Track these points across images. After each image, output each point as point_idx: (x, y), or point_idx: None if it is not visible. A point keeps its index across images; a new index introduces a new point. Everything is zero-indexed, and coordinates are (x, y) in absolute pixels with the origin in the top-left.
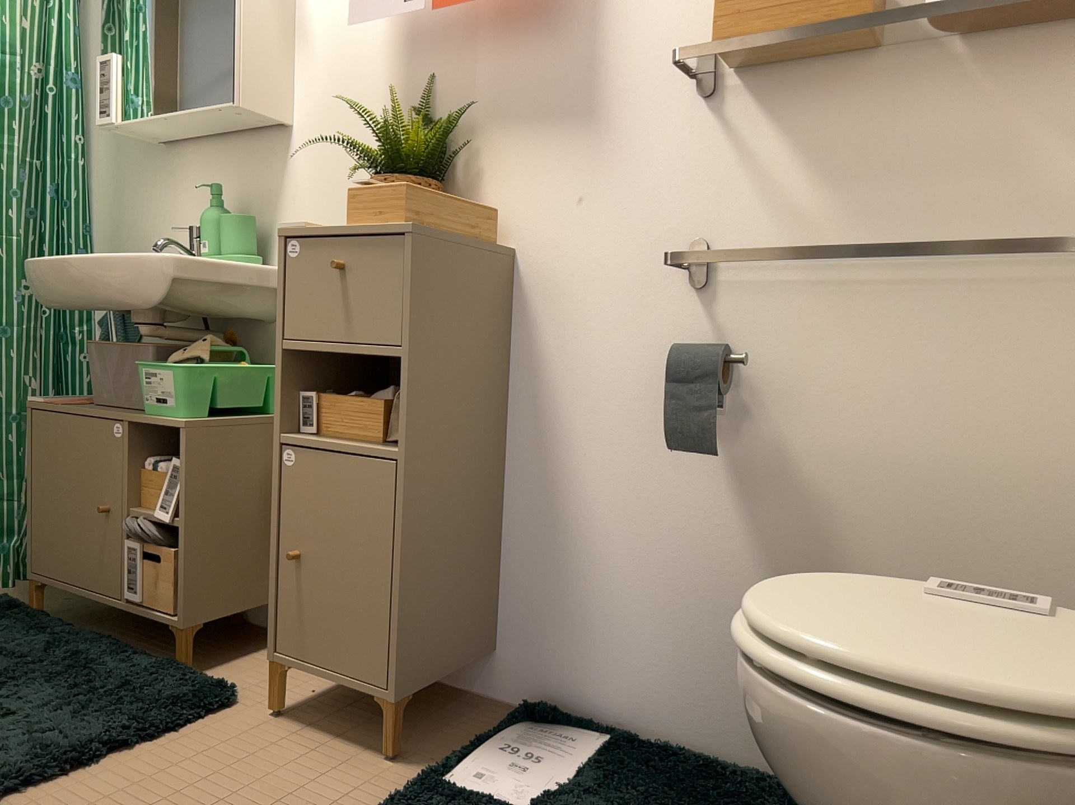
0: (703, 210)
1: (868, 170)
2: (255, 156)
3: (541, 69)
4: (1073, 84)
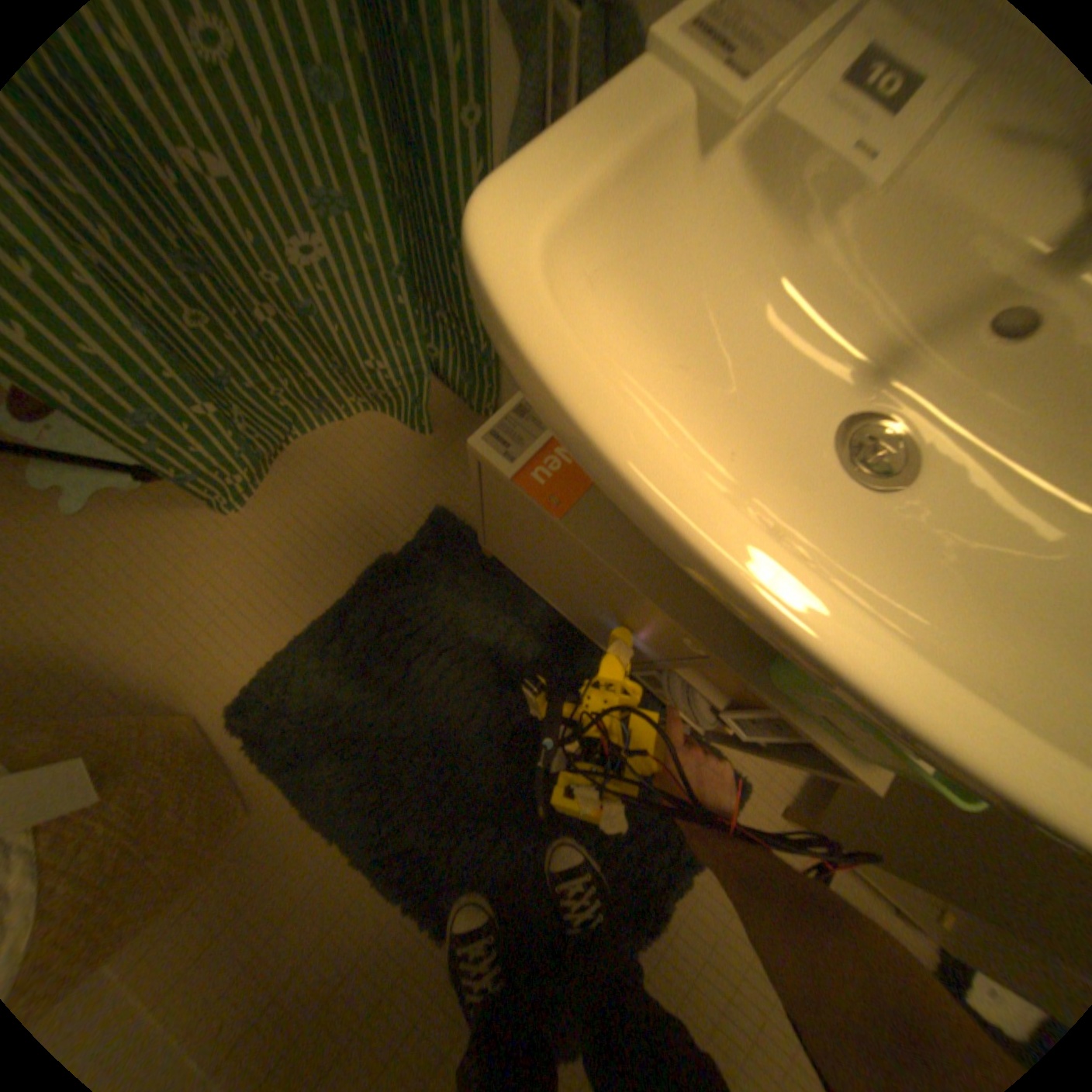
0: None
1: None
2: None
3: None
4: None
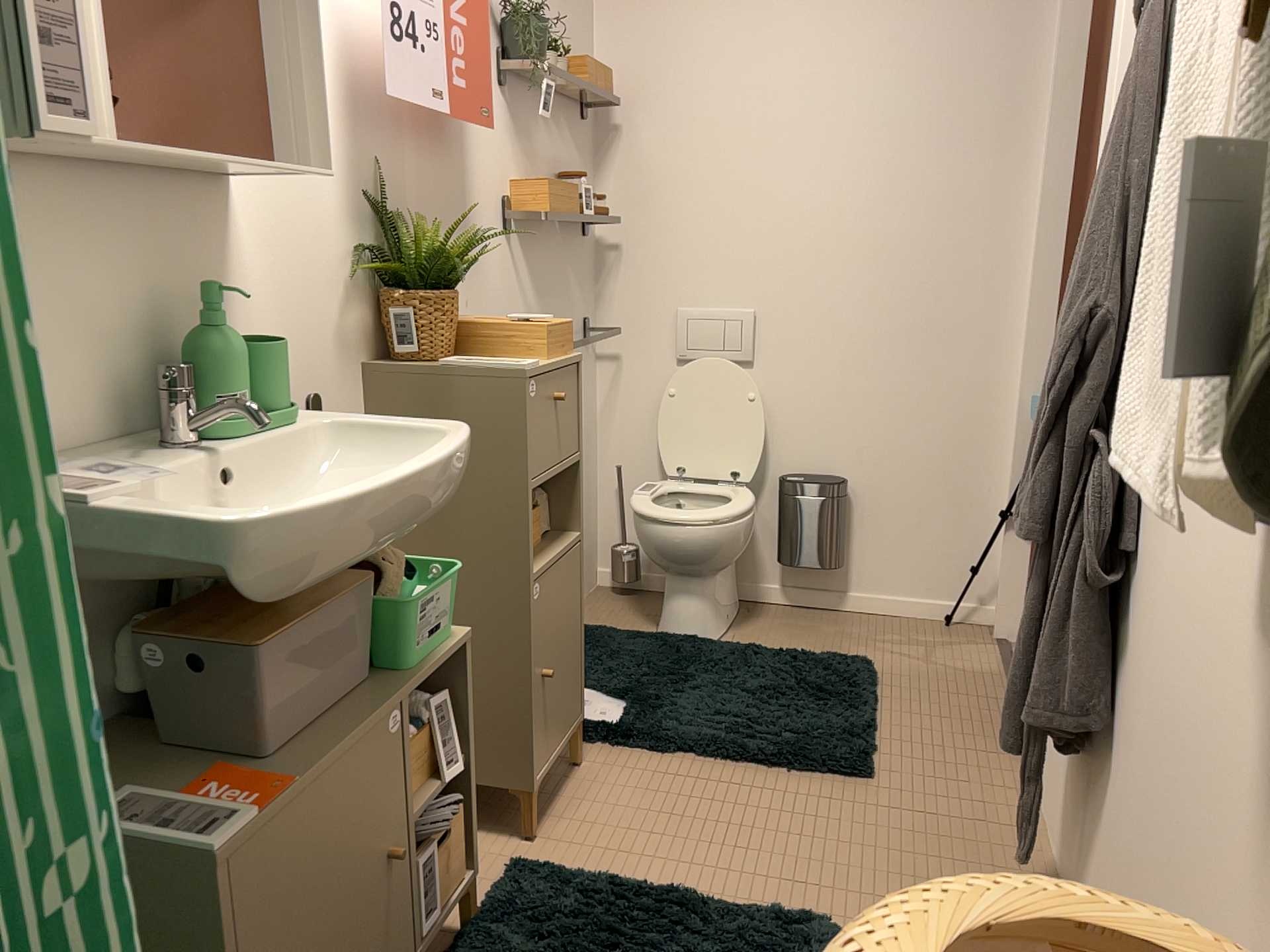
0: (511, 312)
1: (547, 288)
2: (162, 209)
3: (444, 180)
4: (577, 252)
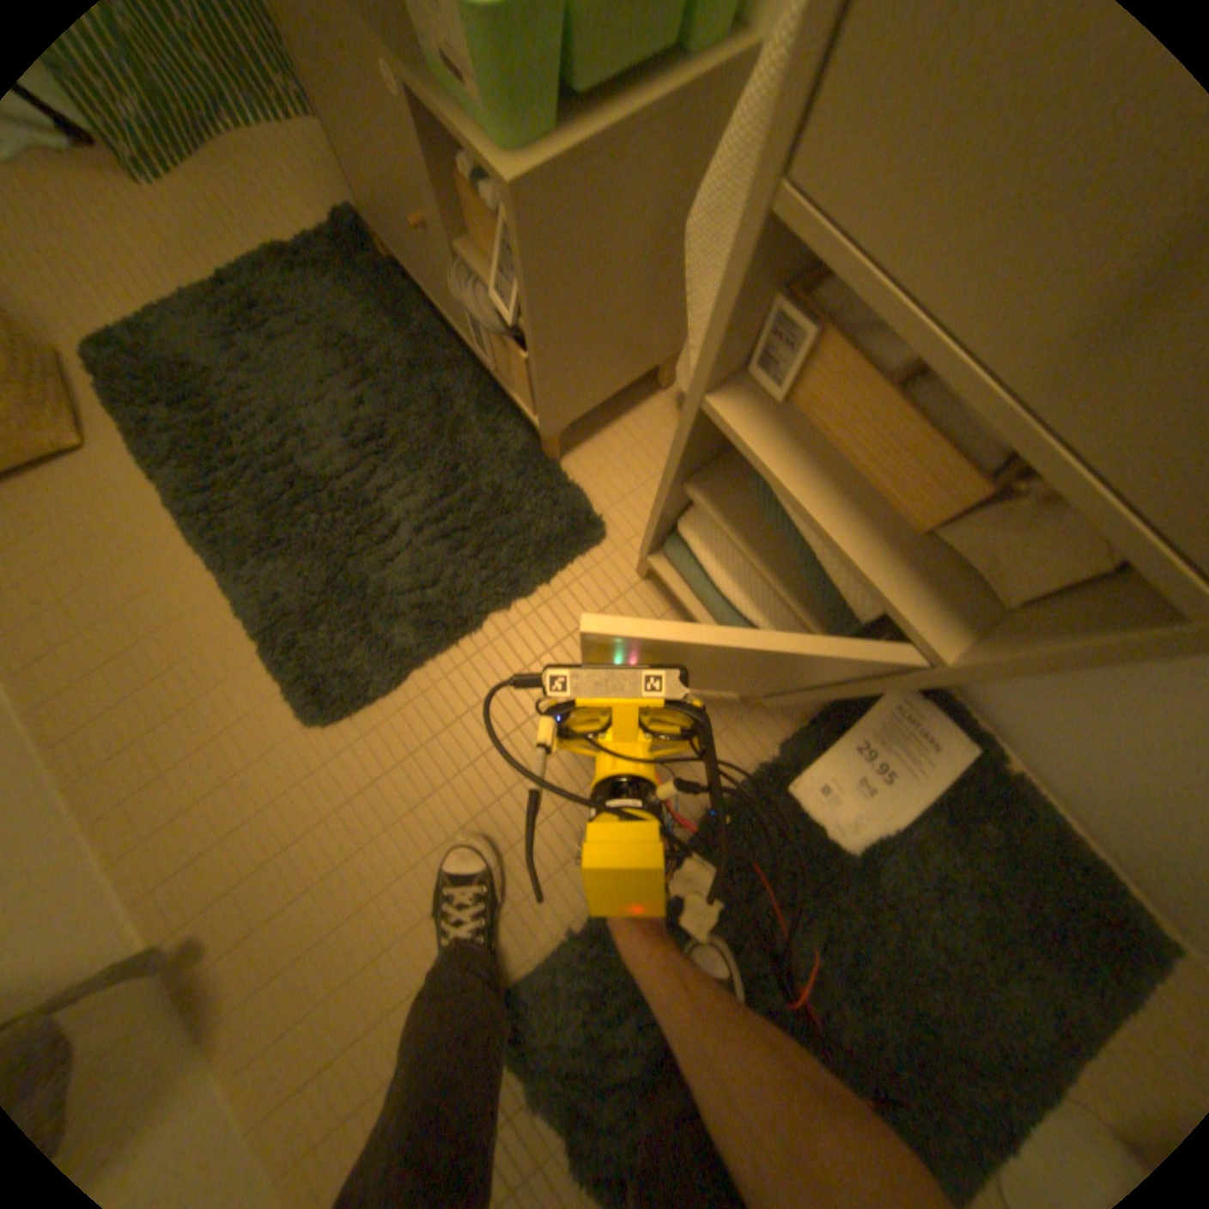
0: None
1: None
2: None
3: None
4: None
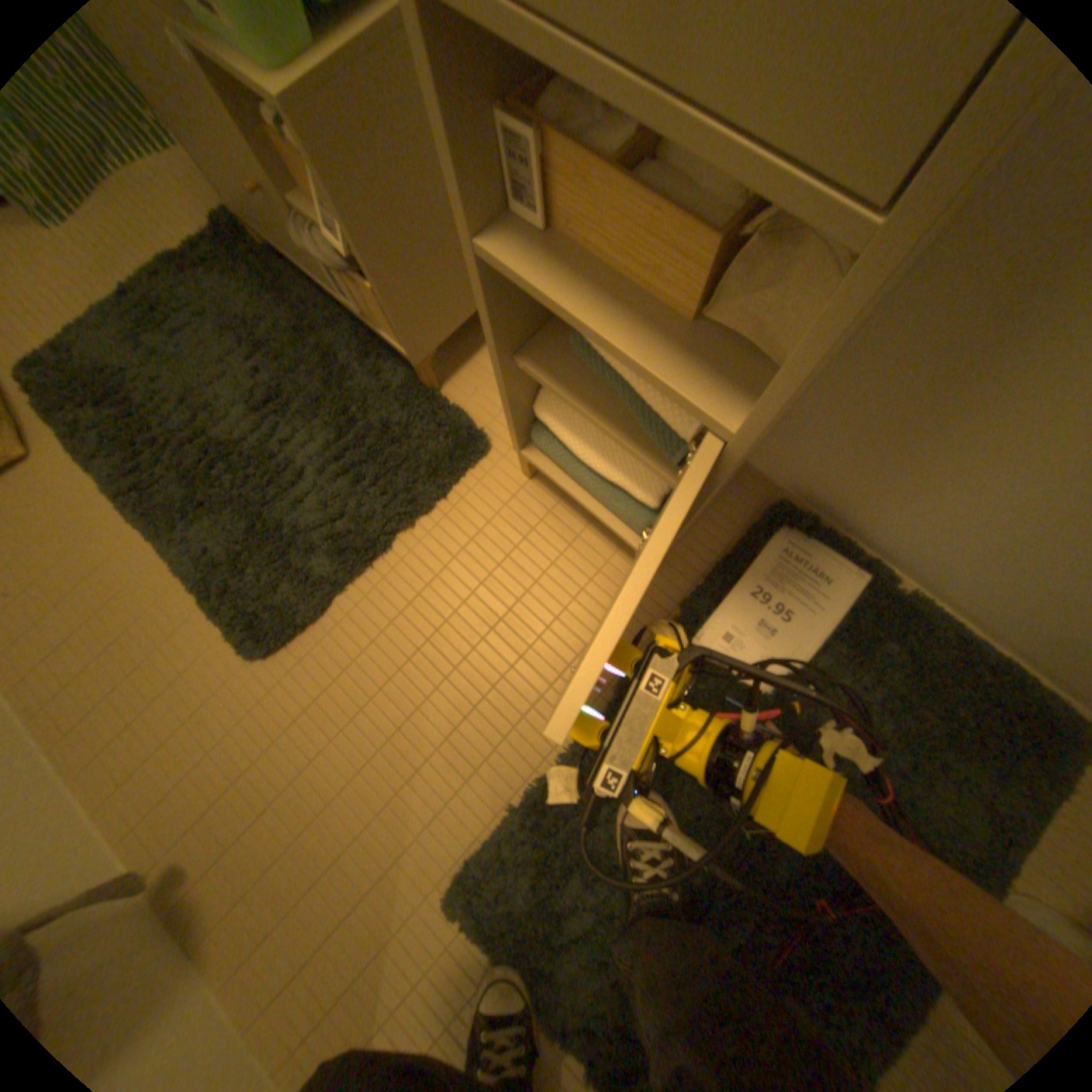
0: None
1: None
2: None
3: None
4: None
